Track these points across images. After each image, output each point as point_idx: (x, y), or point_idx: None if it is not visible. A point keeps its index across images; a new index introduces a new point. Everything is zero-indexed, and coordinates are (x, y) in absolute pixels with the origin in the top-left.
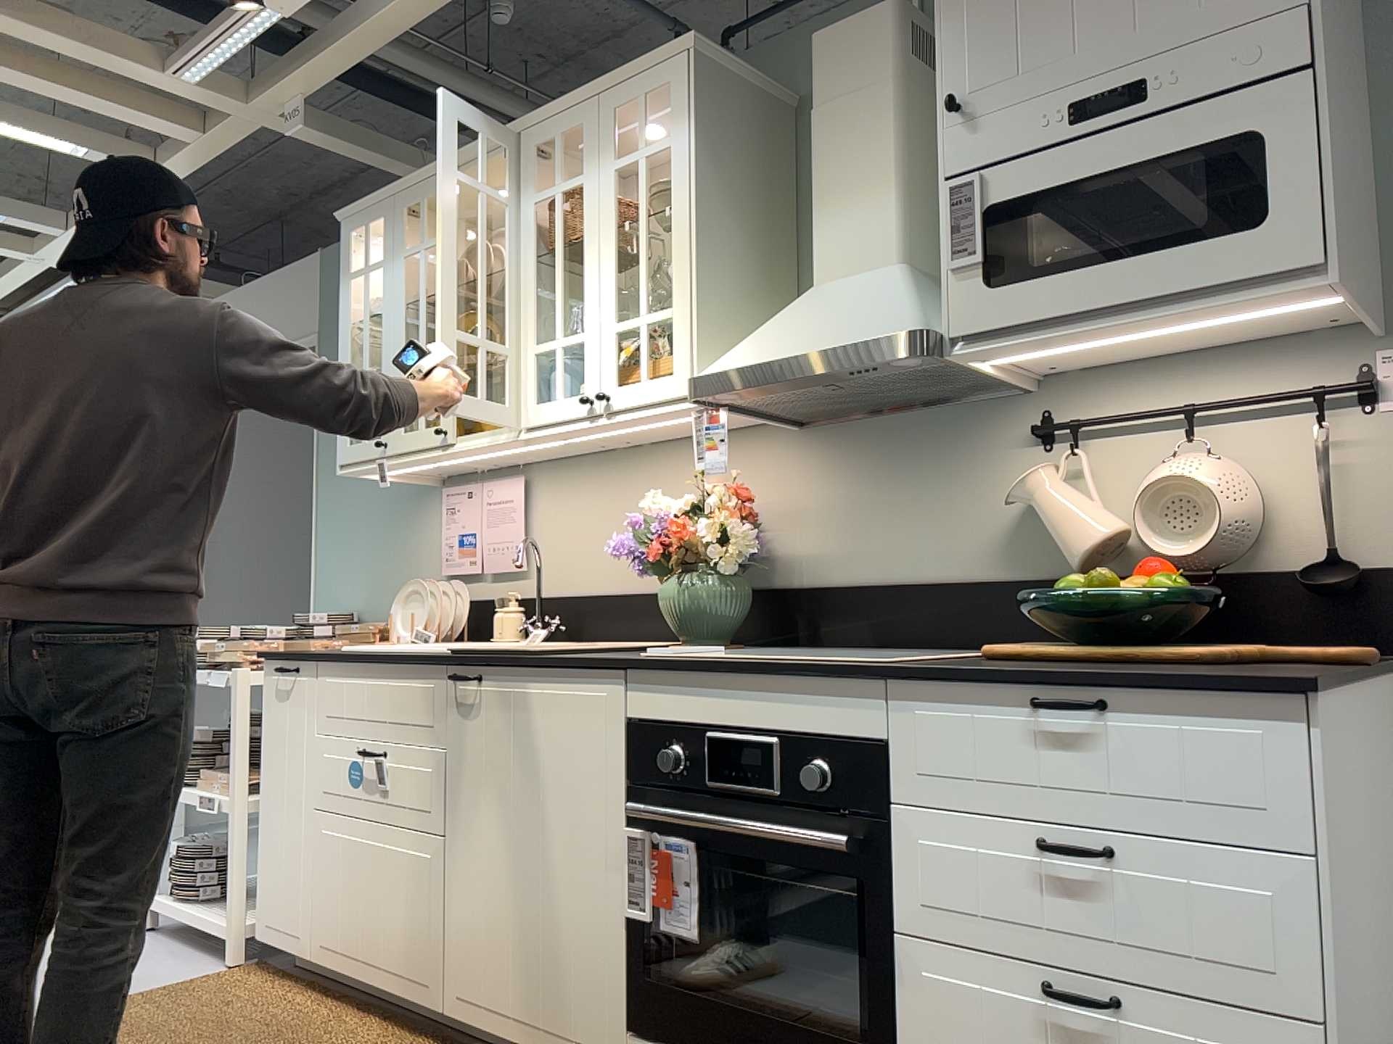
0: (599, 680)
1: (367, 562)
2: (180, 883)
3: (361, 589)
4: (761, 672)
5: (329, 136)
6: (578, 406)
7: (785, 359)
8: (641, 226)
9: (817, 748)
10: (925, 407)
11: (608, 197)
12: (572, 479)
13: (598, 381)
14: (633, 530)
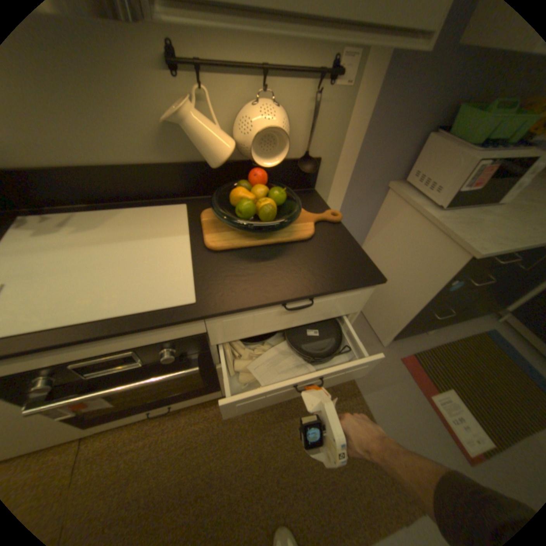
0: None
1: None
2: None
3: None
4: (104, 339)
5: None
6: None
7: None
8: None
9: (161, 346)
10: None
11: None
12: None
13: None
14: None
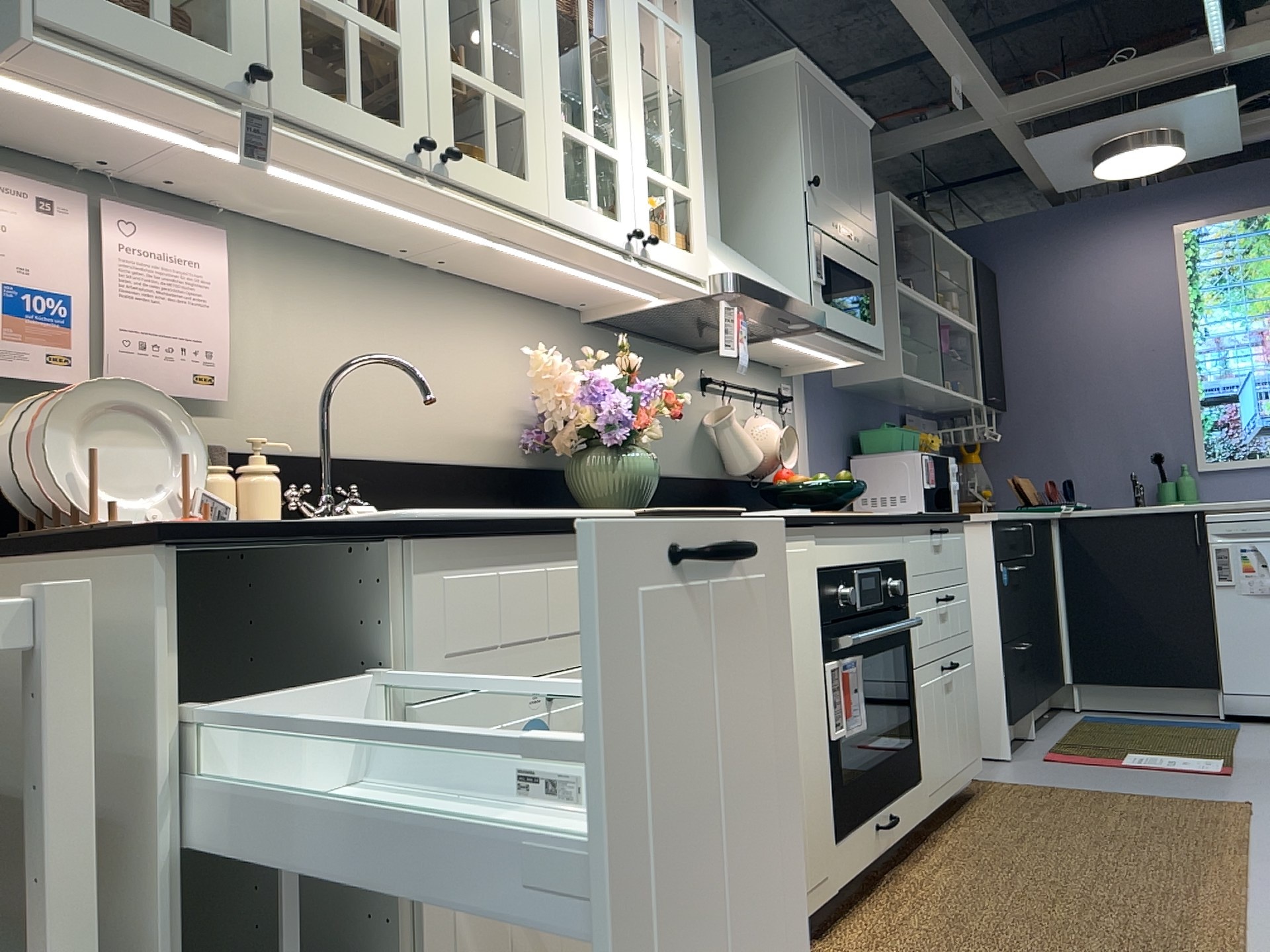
0: (804, 536)
1: None
2: None
3: None
4: (877, 522)
5: None
6: (618, 234)
7: (782, 294)
8: (665, 88)
9: (890, 570)
10: (661, 342)
11: (634, 26)
12: (315, 274)
13: (635, 219)
14: (580, 388)
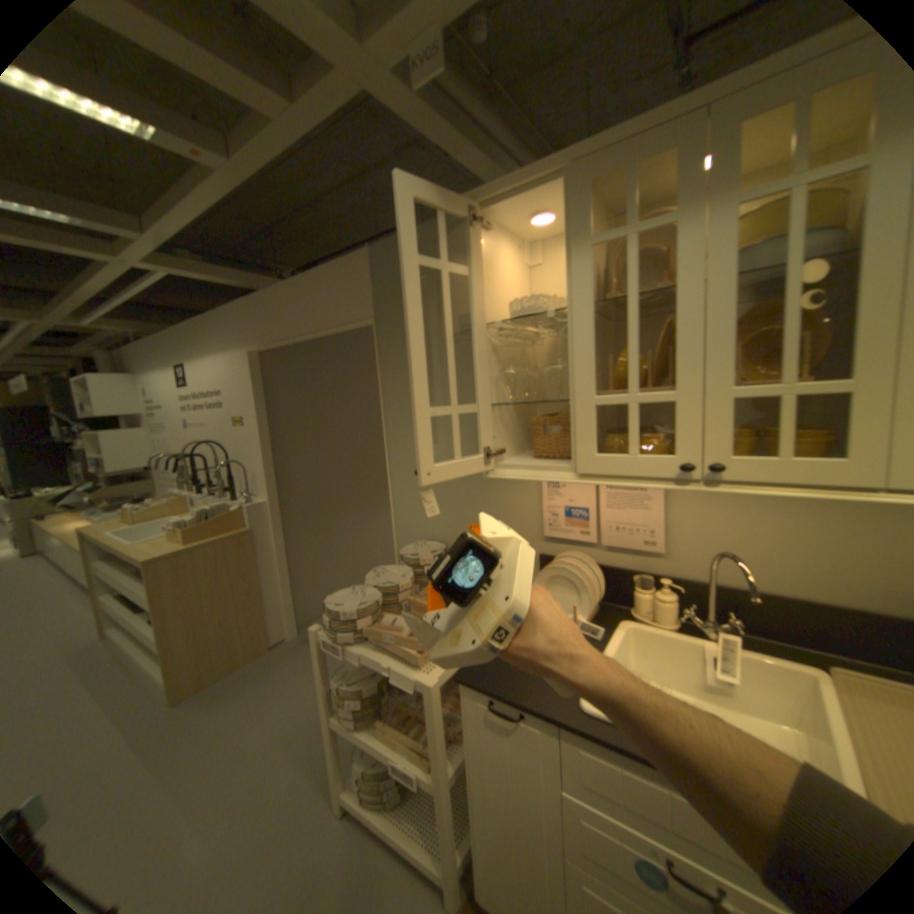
0: None
1: (449, 506)
2: (367, 800)
3: (445, 526)
4: None
5: (427, 103)
6: None
7: None
8: None
9: None
10: None
11: None
12: None
13: None
14: None
